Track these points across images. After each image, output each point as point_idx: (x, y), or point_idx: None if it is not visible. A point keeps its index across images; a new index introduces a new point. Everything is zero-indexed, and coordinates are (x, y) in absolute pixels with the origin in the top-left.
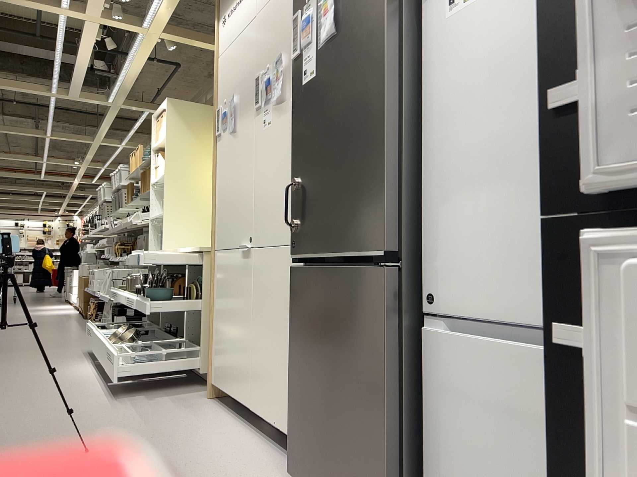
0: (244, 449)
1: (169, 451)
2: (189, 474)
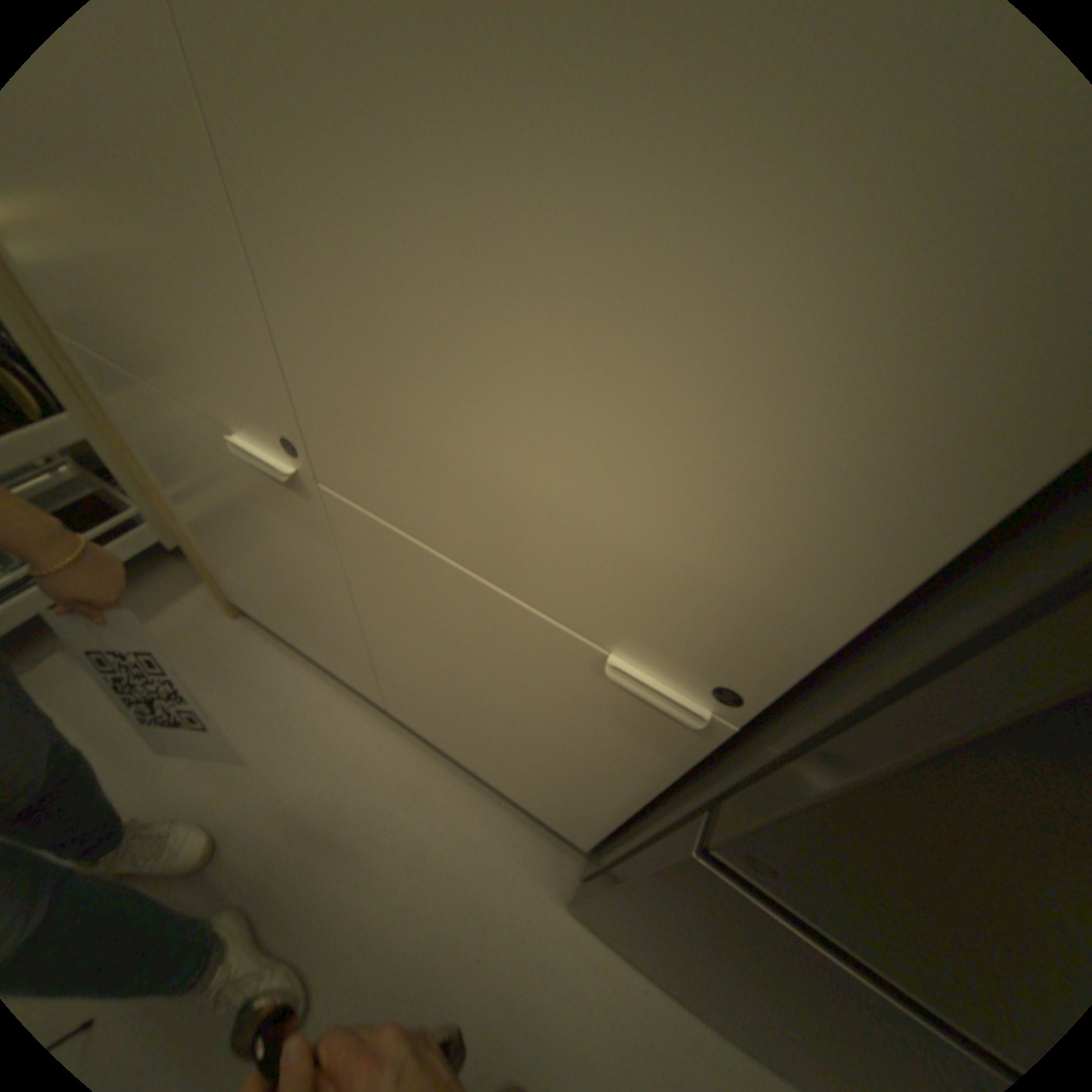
0: (424, 810)
1: (285, 894)
2: (383, 973)
